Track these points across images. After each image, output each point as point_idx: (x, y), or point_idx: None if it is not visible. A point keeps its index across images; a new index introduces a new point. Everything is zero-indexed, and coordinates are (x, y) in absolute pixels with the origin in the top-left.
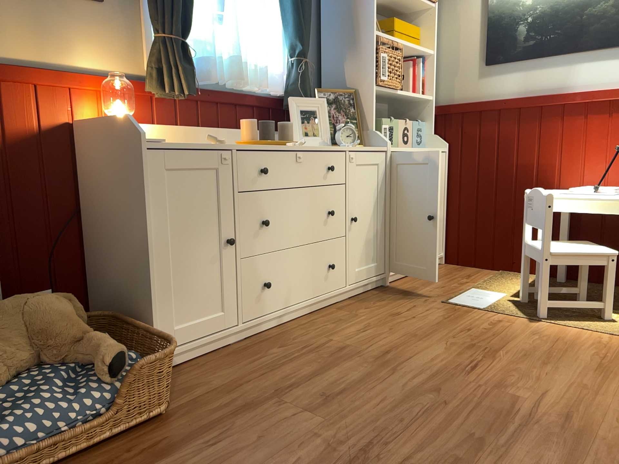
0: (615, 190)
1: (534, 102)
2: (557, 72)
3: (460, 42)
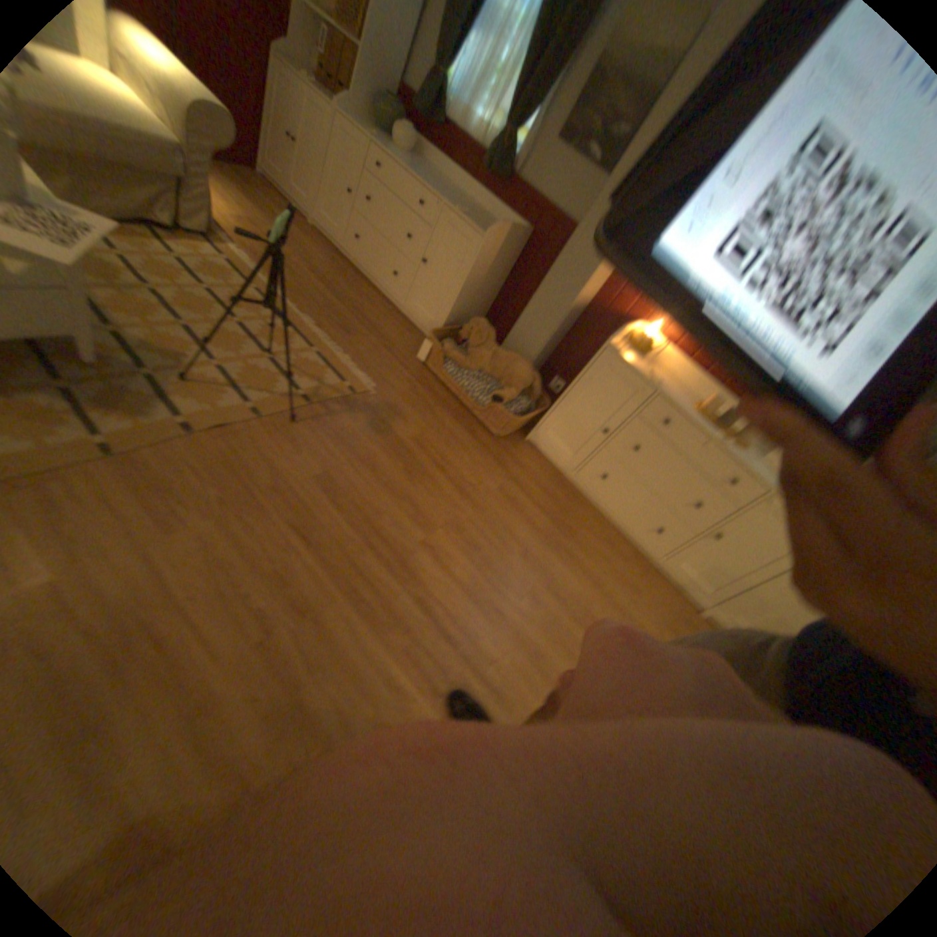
0: None
1: None
2: None
3: None
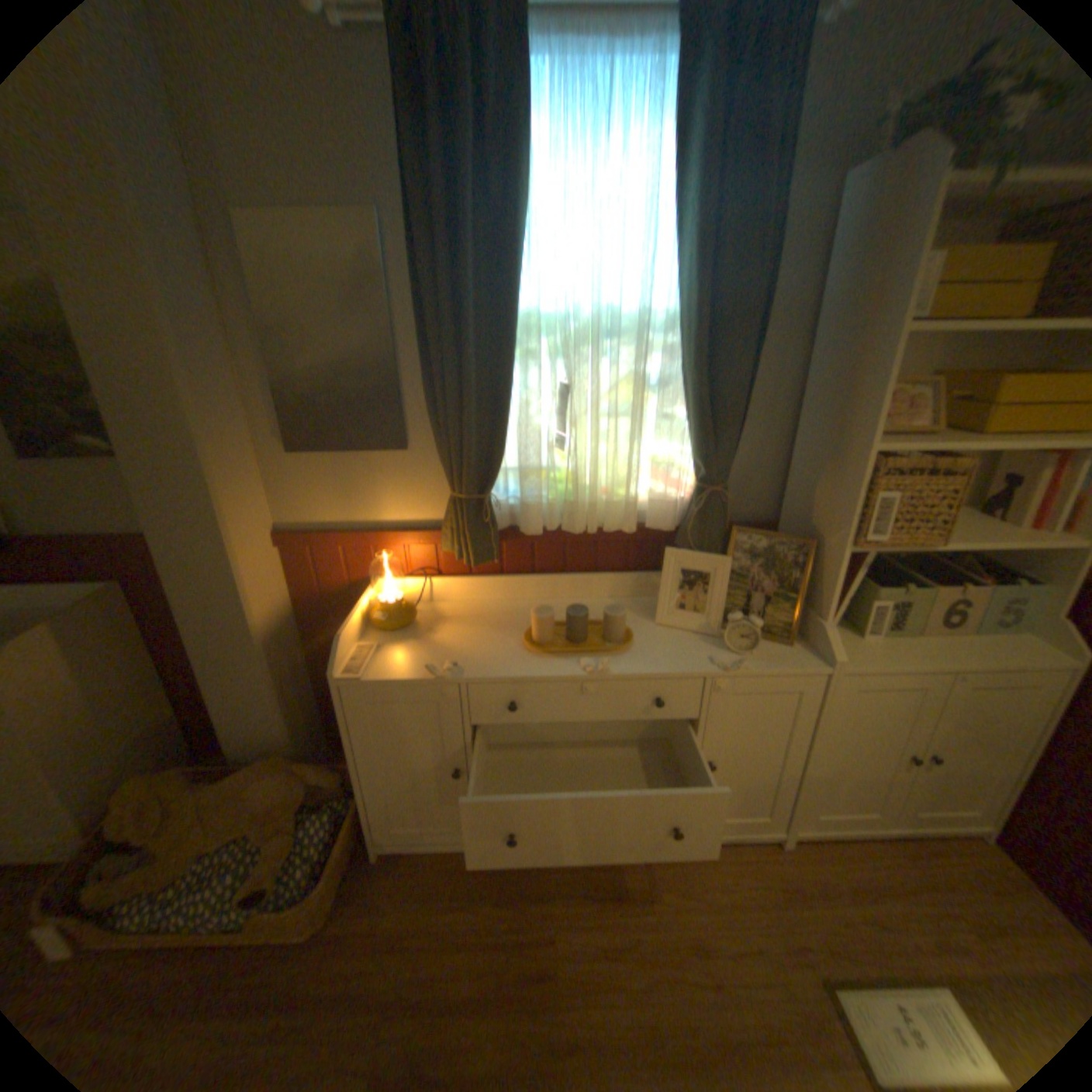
0: None
1: None
2: None
3: None
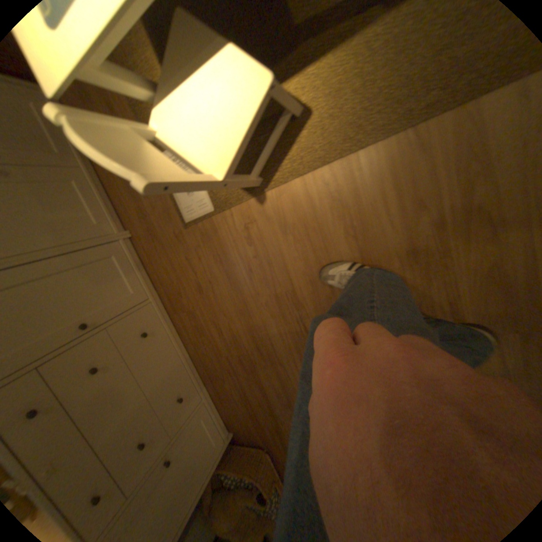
0: None
1: None
2: None
3: None
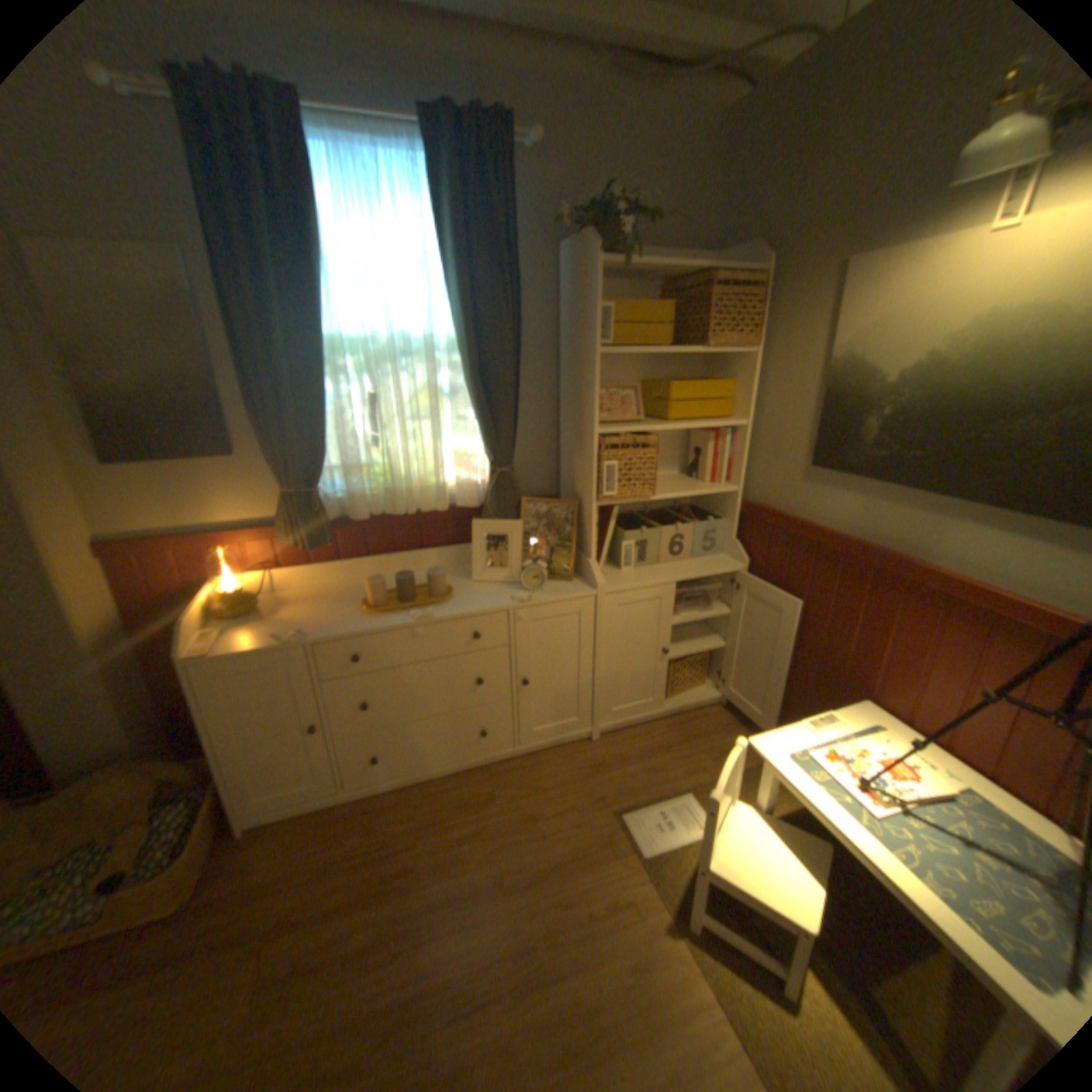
0: (906, 803)
1: (868, 554)
2: (920, 517)
3: (788, 412)
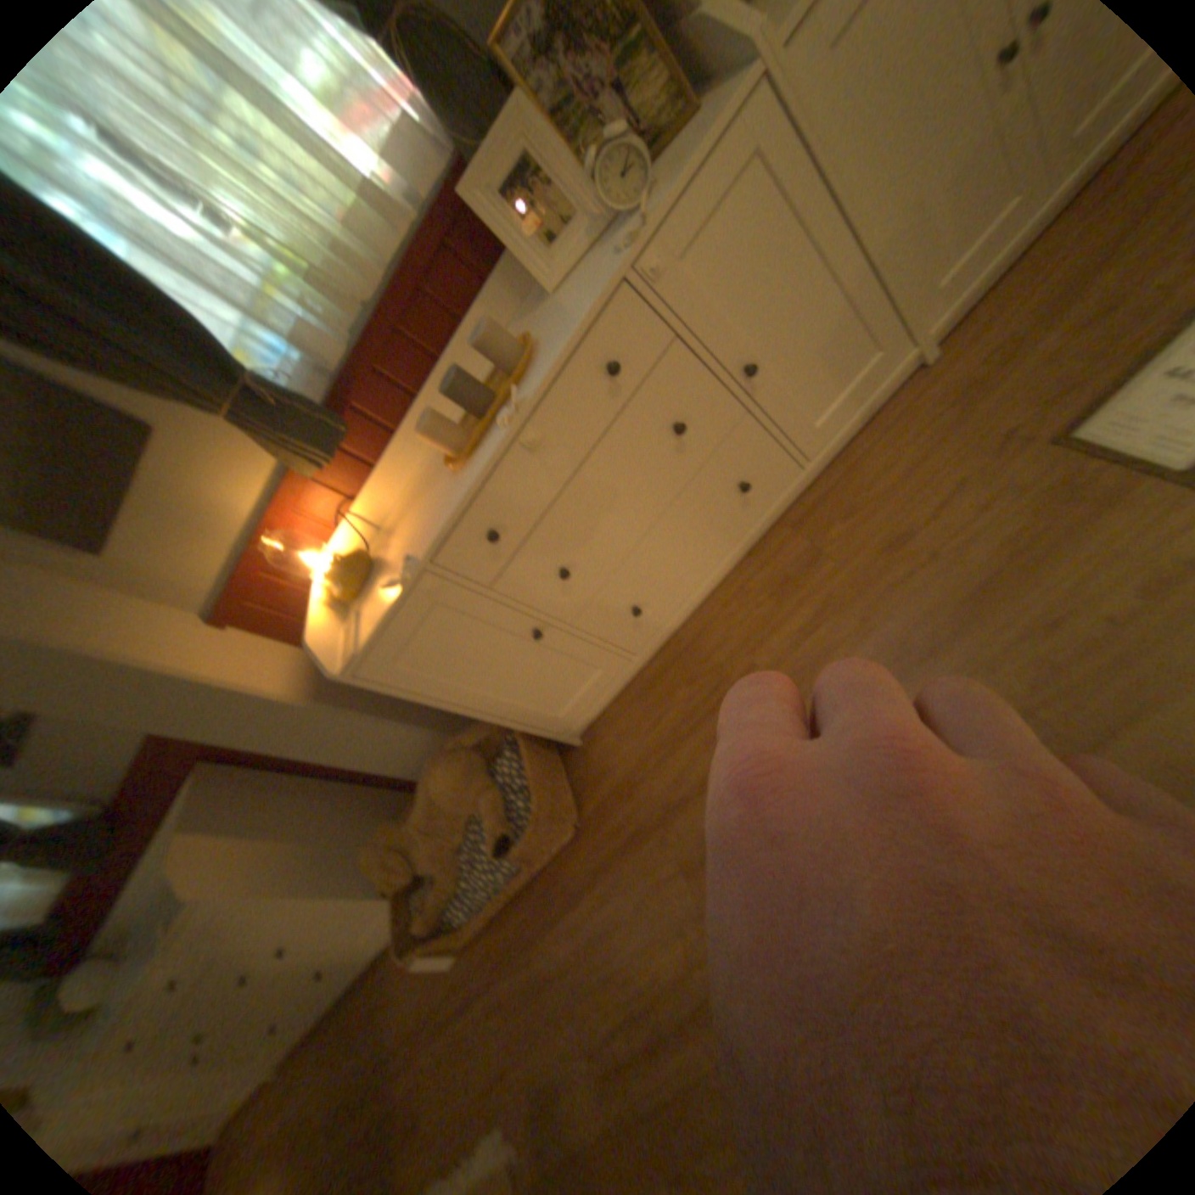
0: None
1: None
2: None
3: None
